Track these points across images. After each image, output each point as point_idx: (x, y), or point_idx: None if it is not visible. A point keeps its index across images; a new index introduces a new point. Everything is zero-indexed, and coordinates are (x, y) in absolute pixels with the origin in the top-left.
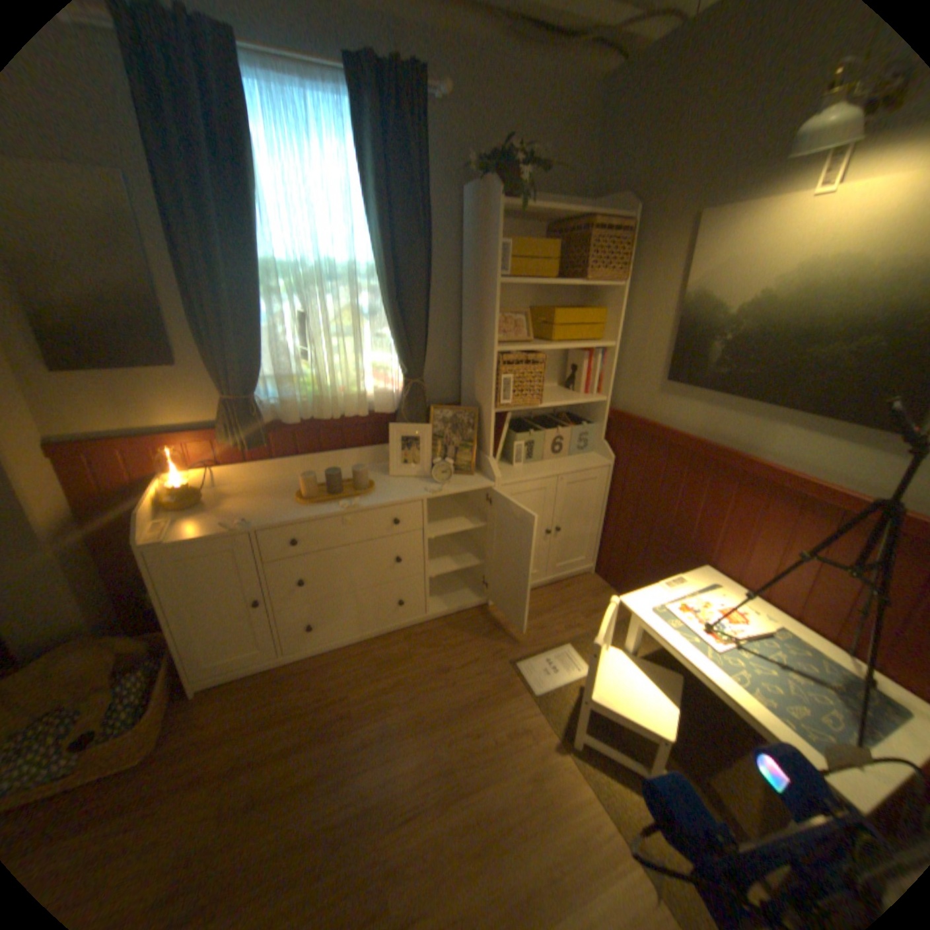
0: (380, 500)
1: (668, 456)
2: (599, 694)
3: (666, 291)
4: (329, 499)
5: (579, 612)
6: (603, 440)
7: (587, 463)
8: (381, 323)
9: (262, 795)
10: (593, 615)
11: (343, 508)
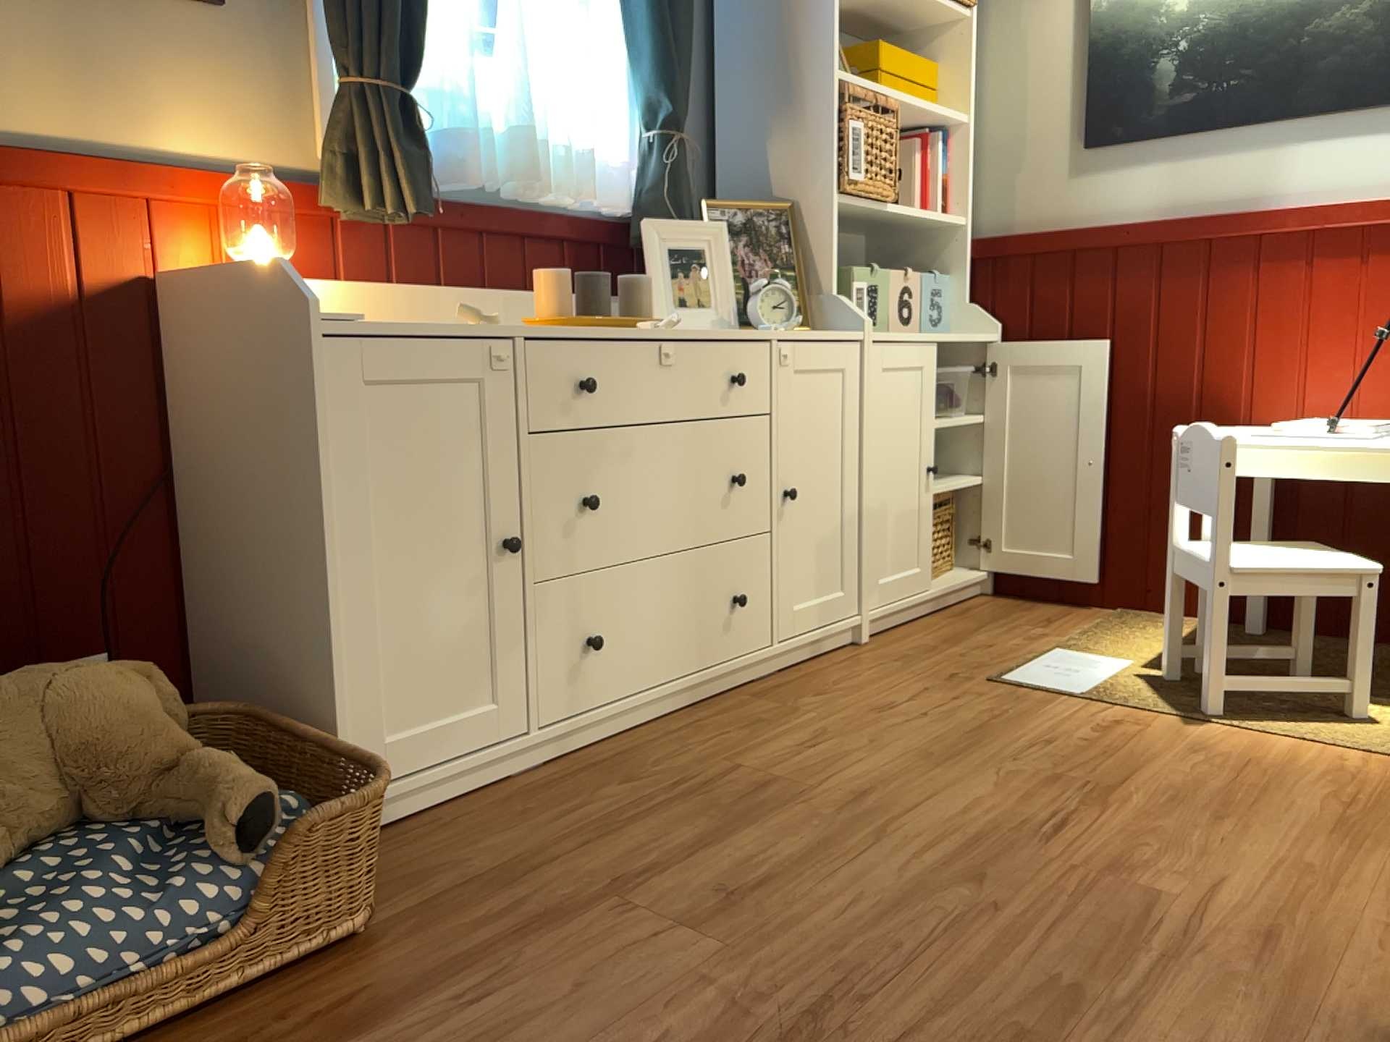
0: (704, 330)
1: (1112, 277)
2: (1232, 562)
3: (1048, 14)
4: (611, 320)
5: (1025, 624)
6: (968, 303)
7: (963, 336)
8: (606, 20)
9: (739, 884)
10: (1051, 623)
11: (654, 328)
